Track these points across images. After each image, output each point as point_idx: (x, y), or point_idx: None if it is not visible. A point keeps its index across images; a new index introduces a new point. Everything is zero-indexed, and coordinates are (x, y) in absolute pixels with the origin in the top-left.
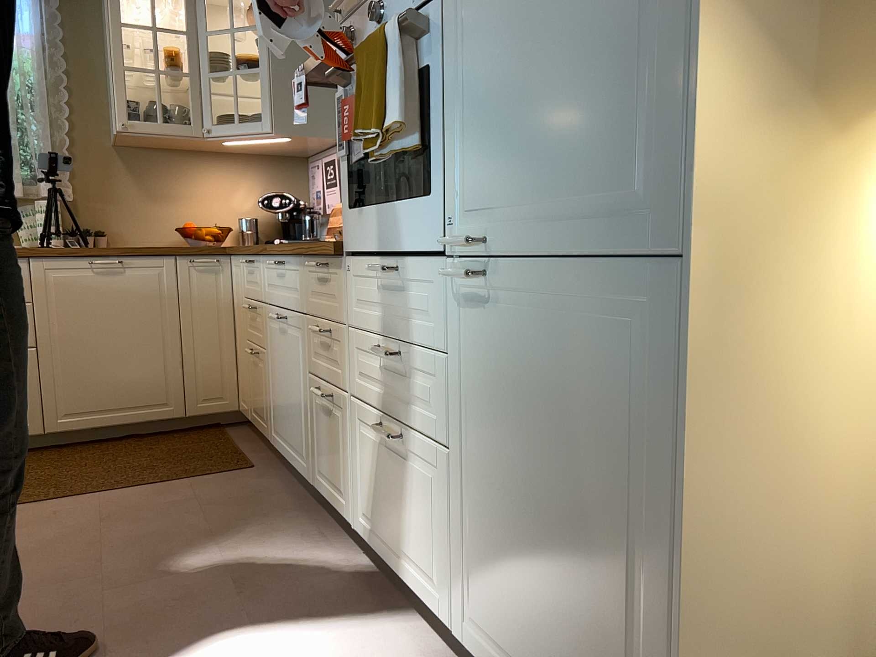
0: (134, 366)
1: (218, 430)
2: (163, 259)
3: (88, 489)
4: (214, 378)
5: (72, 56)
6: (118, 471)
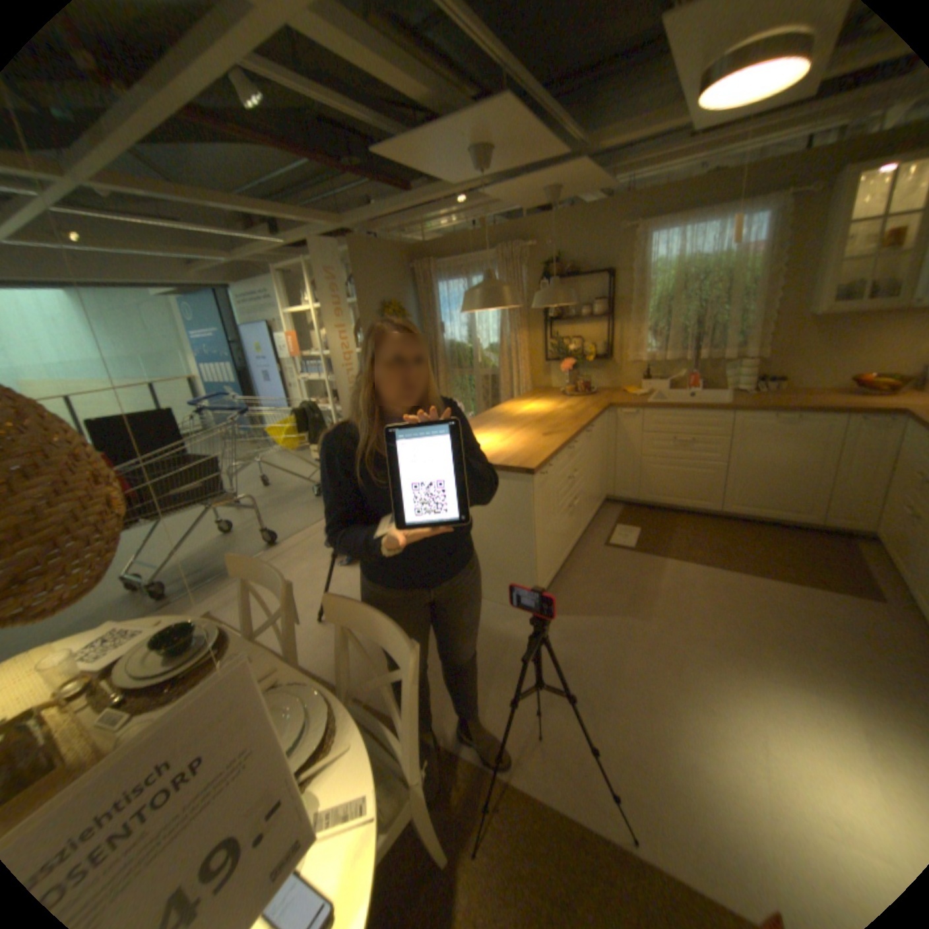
0: (791, 485)
1: (849, 541)
2: (836, 416)
3: (748, 569)
4: (858, 506)
5: (792, 248)
6: (768, 558)
